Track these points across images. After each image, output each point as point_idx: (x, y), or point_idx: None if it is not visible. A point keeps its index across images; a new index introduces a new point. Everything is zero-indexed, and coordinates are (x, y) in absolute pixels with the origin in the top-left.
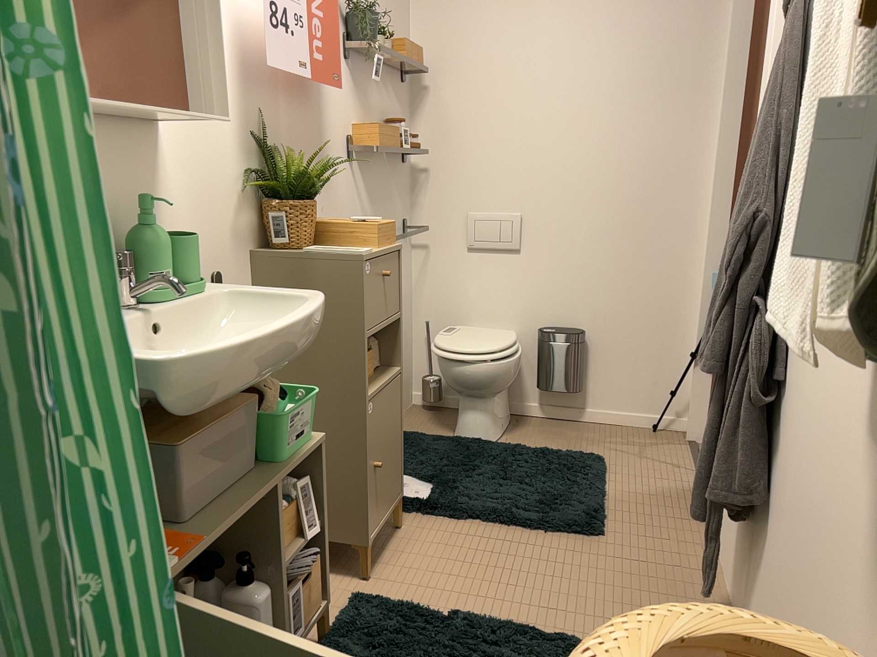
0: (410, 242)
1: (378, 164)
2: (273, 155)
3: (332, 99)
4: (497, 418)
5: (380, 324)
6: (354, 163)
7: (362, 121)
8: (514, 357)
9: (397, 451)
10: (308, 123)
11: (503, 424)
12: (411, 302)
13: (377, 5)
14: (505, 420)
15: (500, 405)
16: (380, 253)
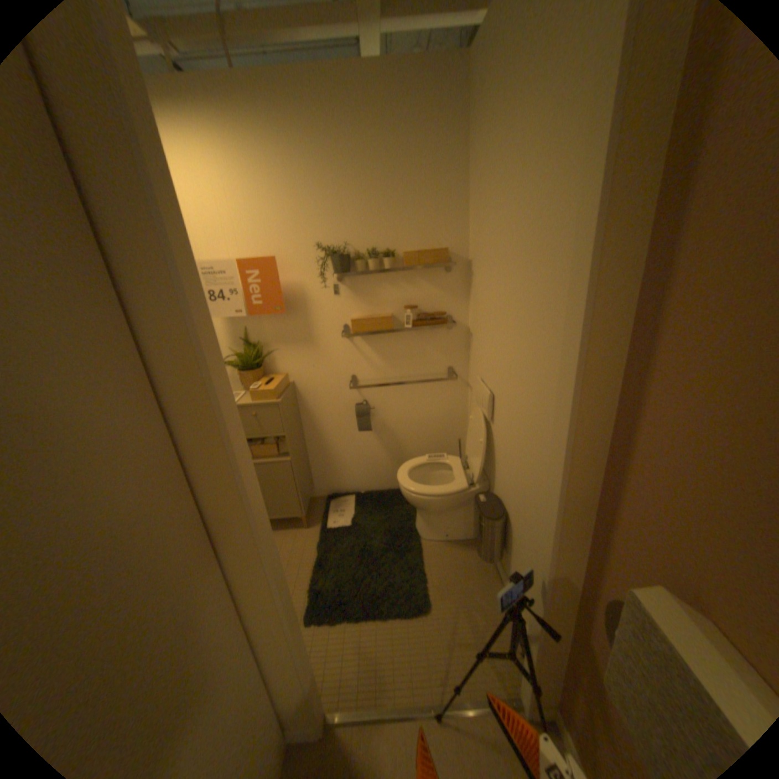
0: (461, 381)
1: (393, 334)
2: (254, 345)
3: (318, 306)
4: (434, 527)
5: (253, 436)
6: (350, 338)
7: (364, 311)
8: (428, 496)
9: (288, 495)
10: (290, 325)
11: (445, 535)
12: (461, 421)
13: (391, 225)
14: (452, 534)
15: (444, 521)
16: (244, 406)
